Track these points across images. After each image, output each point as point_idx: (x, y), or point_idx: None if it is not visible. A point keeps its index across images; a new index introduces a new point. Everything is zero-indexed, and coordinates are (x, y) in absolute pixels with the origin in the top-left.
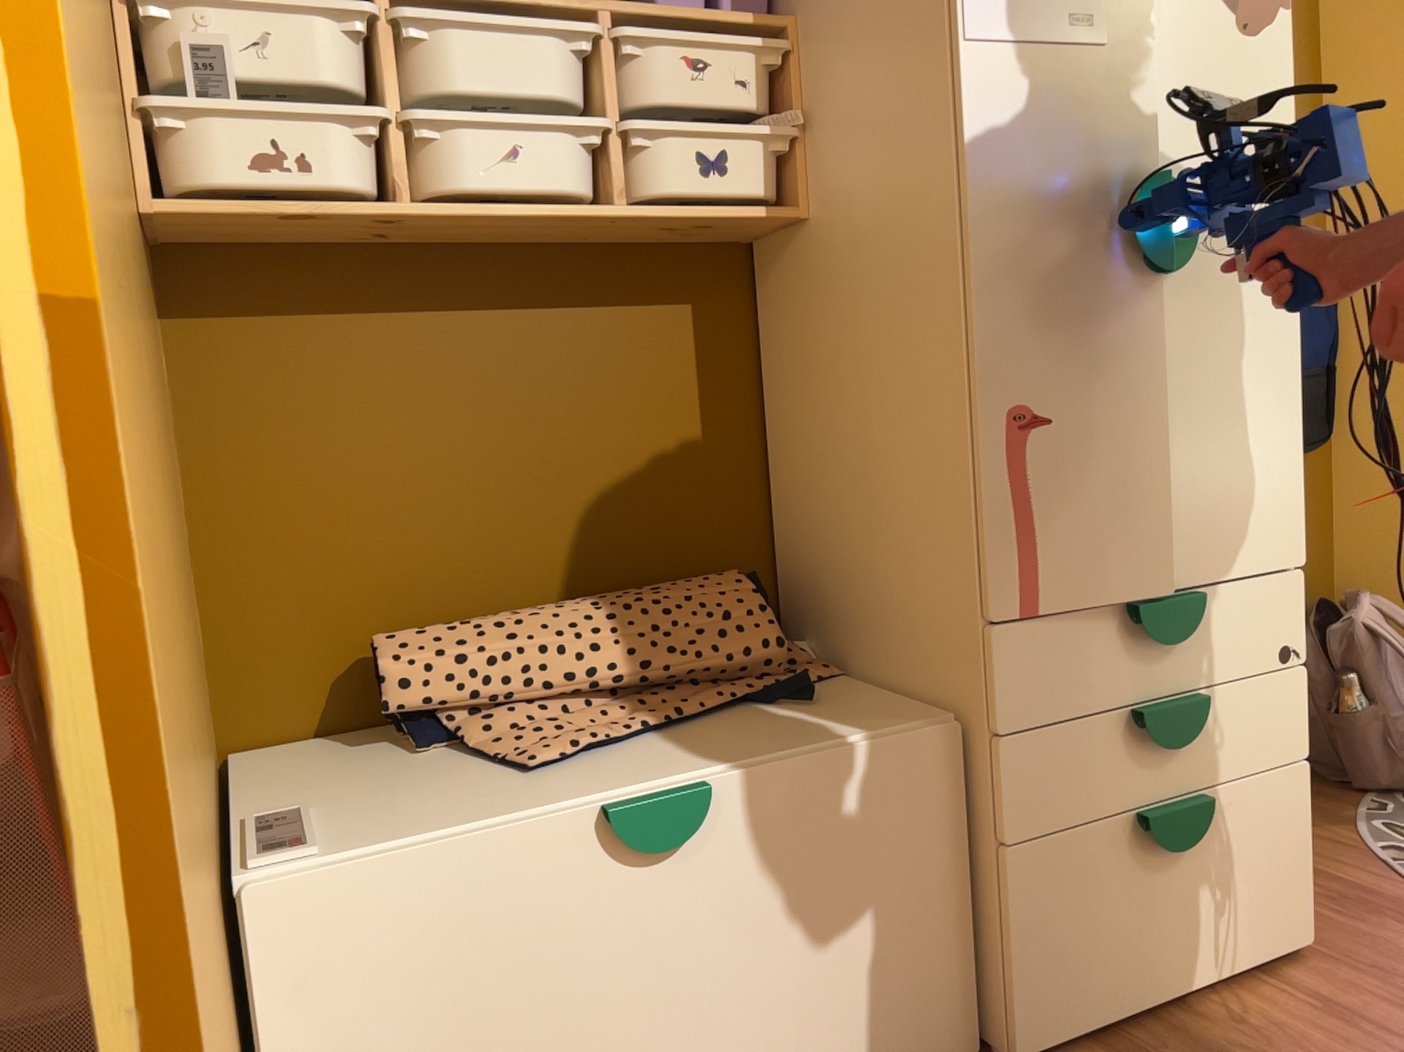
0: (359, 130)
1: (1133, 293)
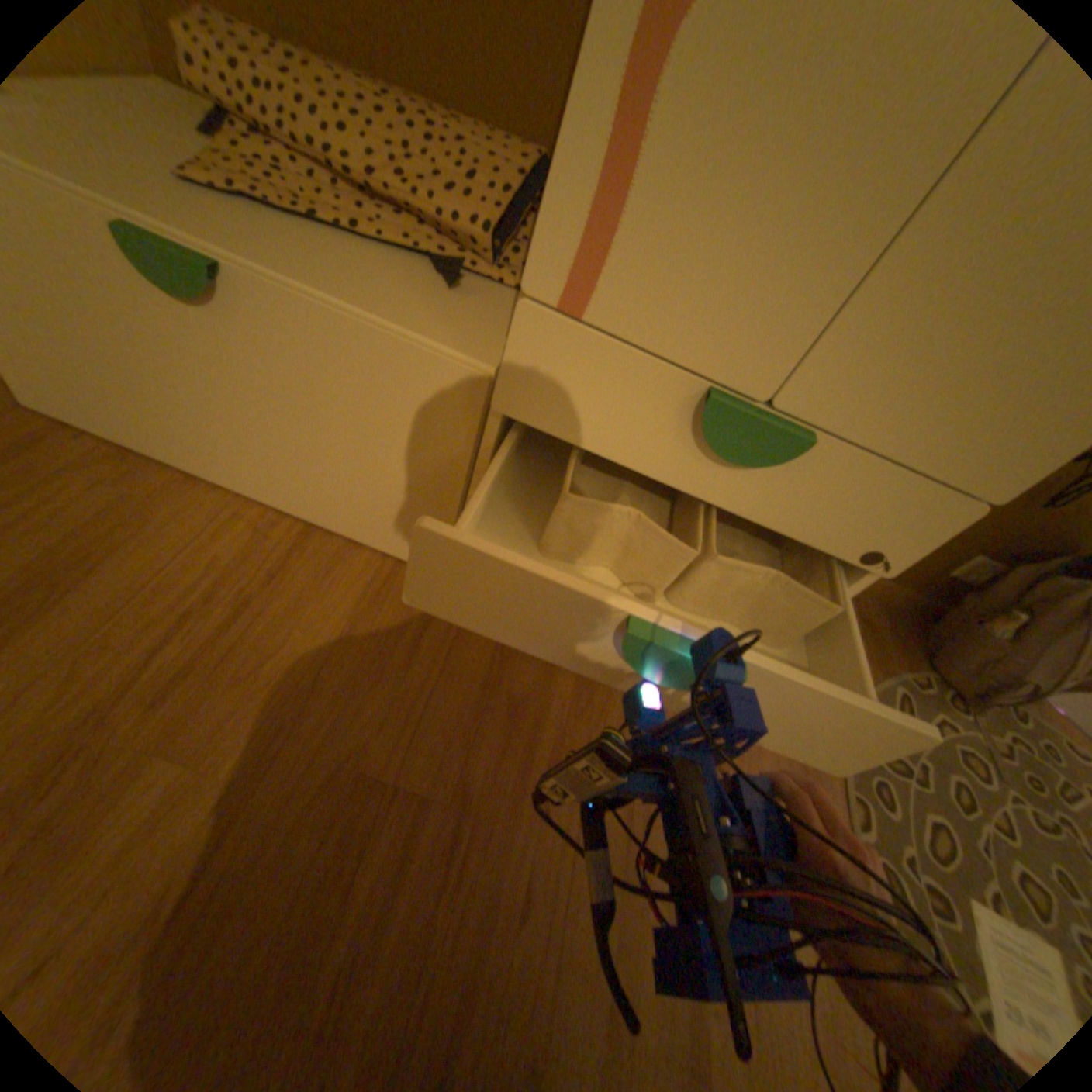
0: None
1: None
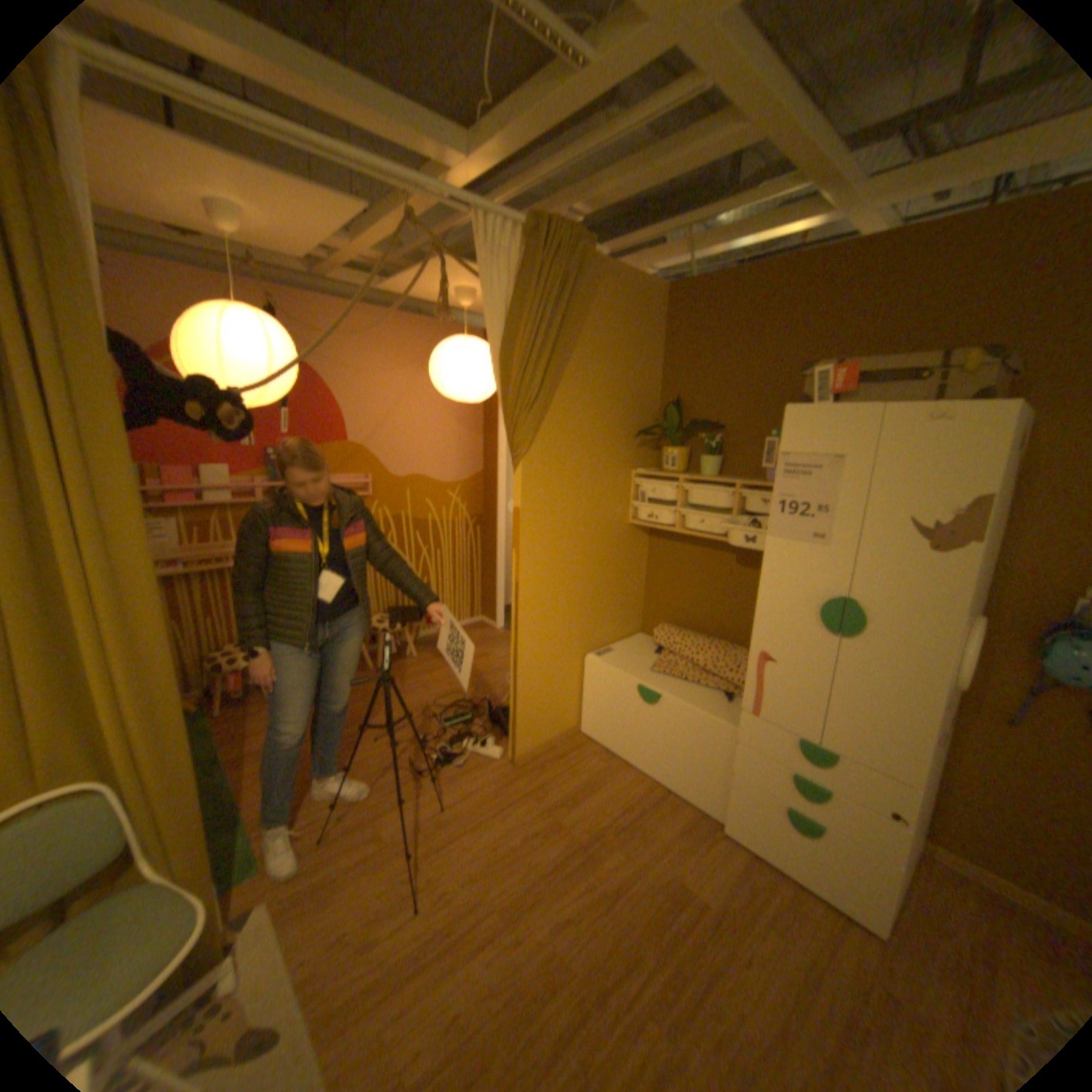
0: (672, 509)
1: (828, 635)
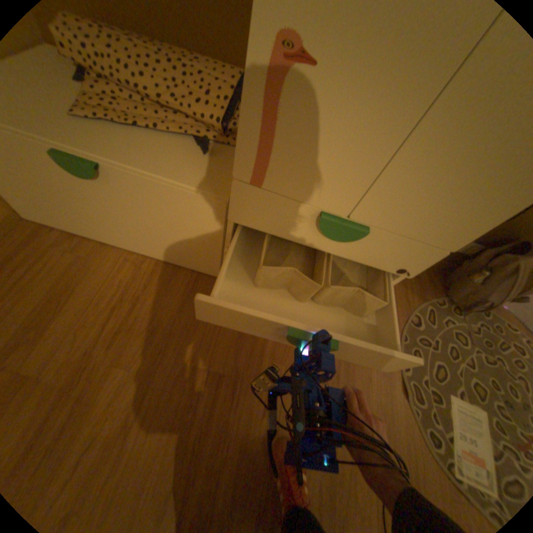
0: None
1: None
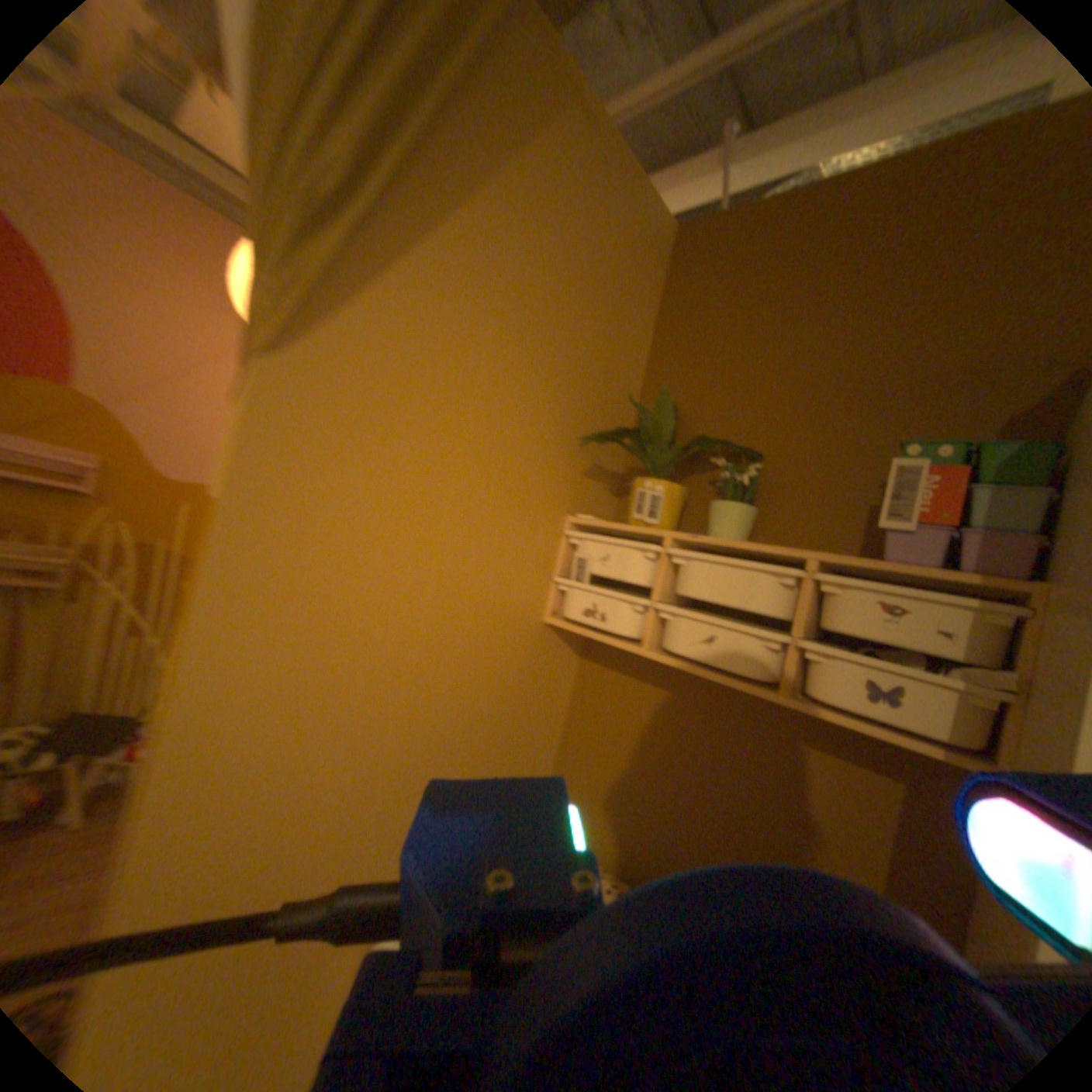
0: (639, 605)
1: None
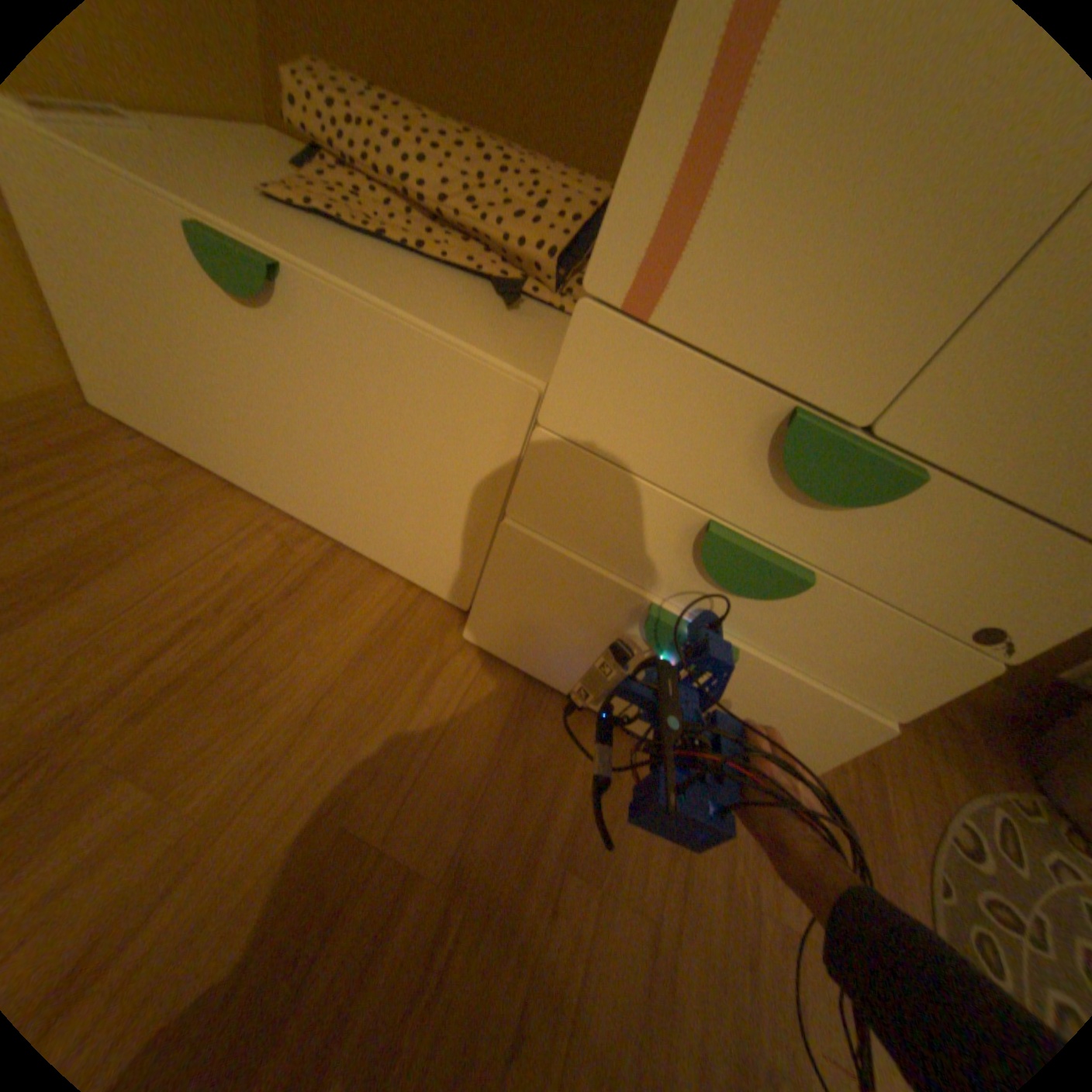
0: None
1: None
